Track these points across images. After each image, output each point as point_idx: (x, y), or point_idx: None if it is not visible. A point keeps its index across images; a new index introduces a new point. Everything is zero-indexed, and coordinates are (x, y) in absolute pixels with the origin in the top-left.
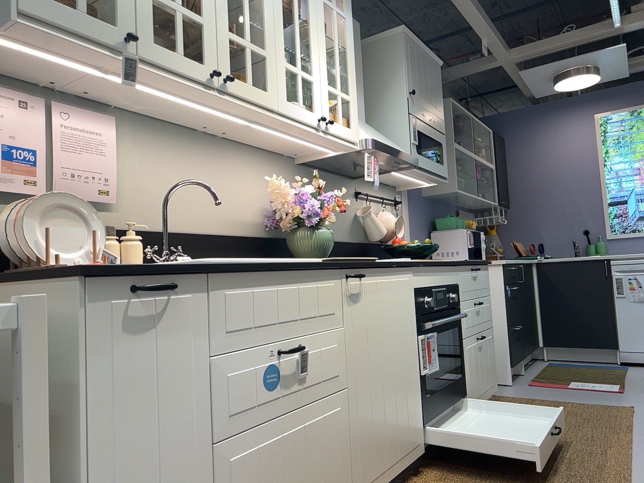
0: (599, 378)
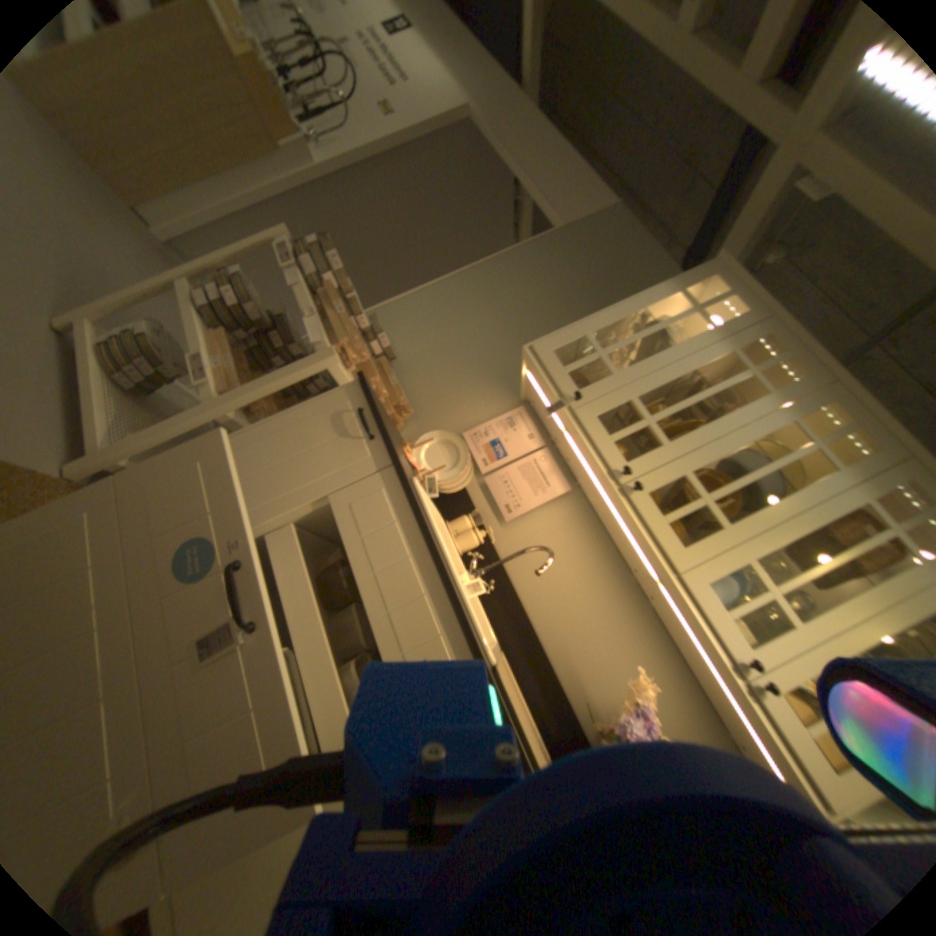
0: None
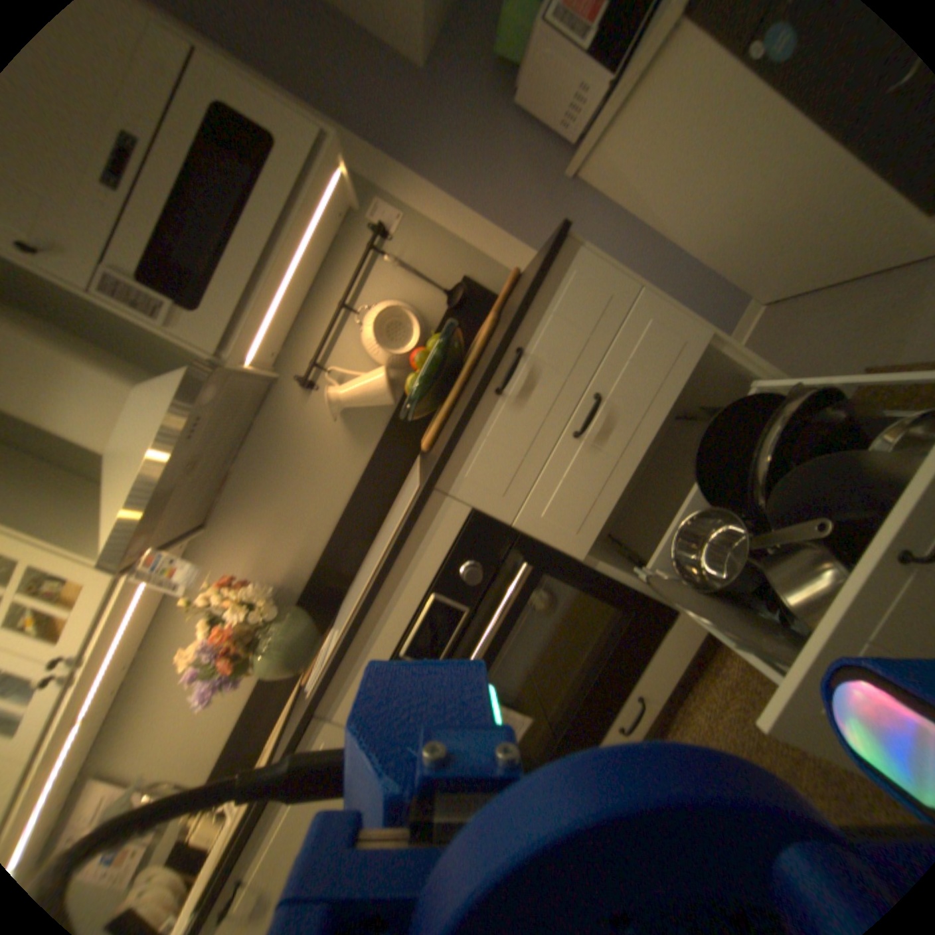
0: None
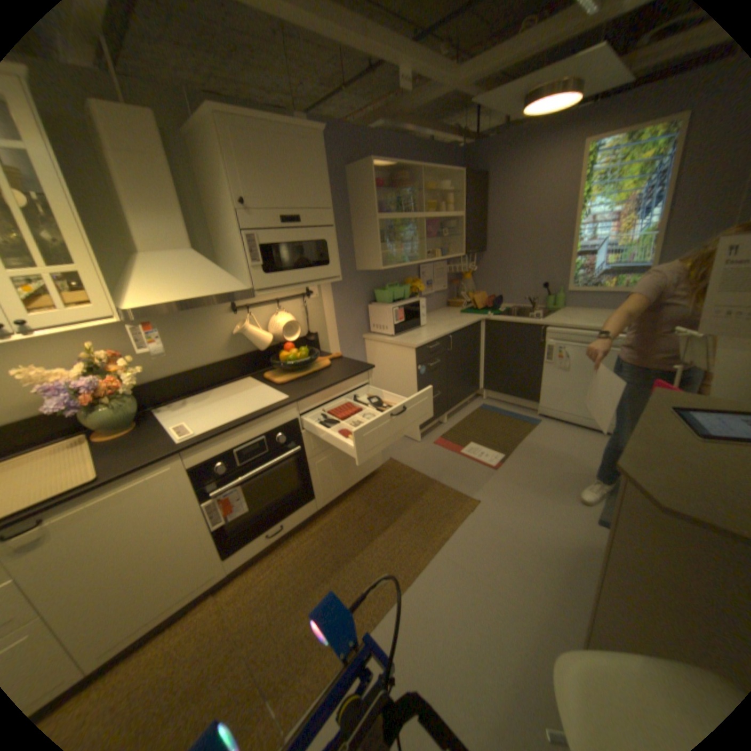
0: (497, 442)
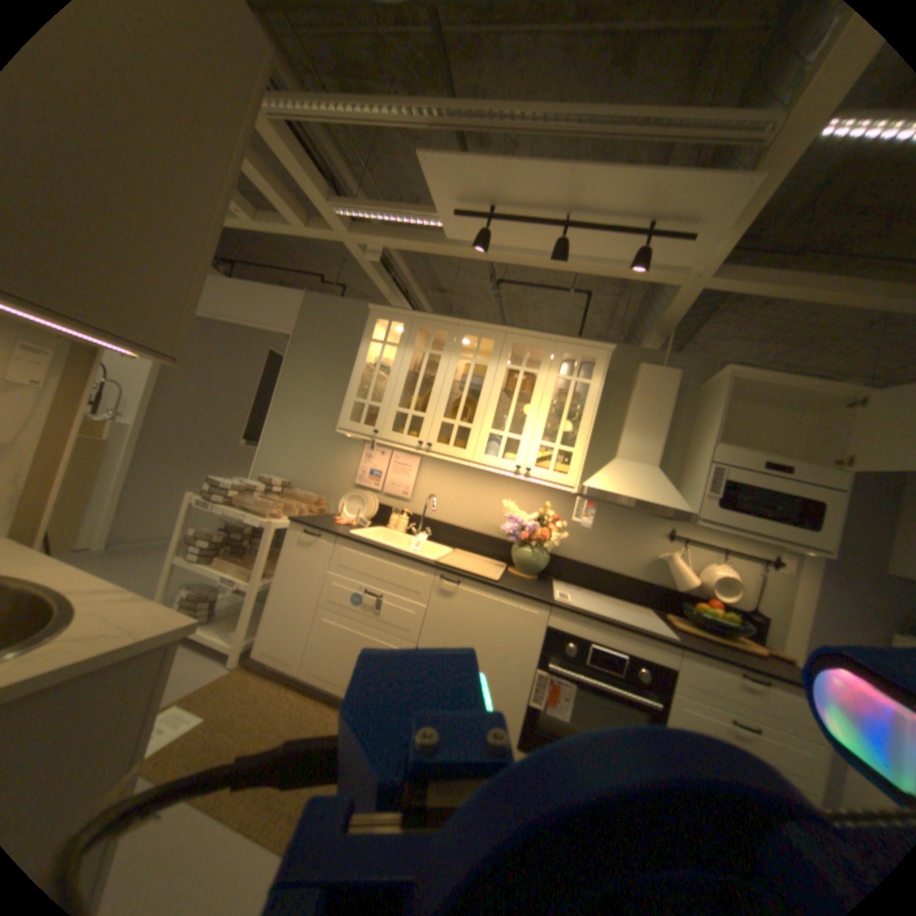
0: None
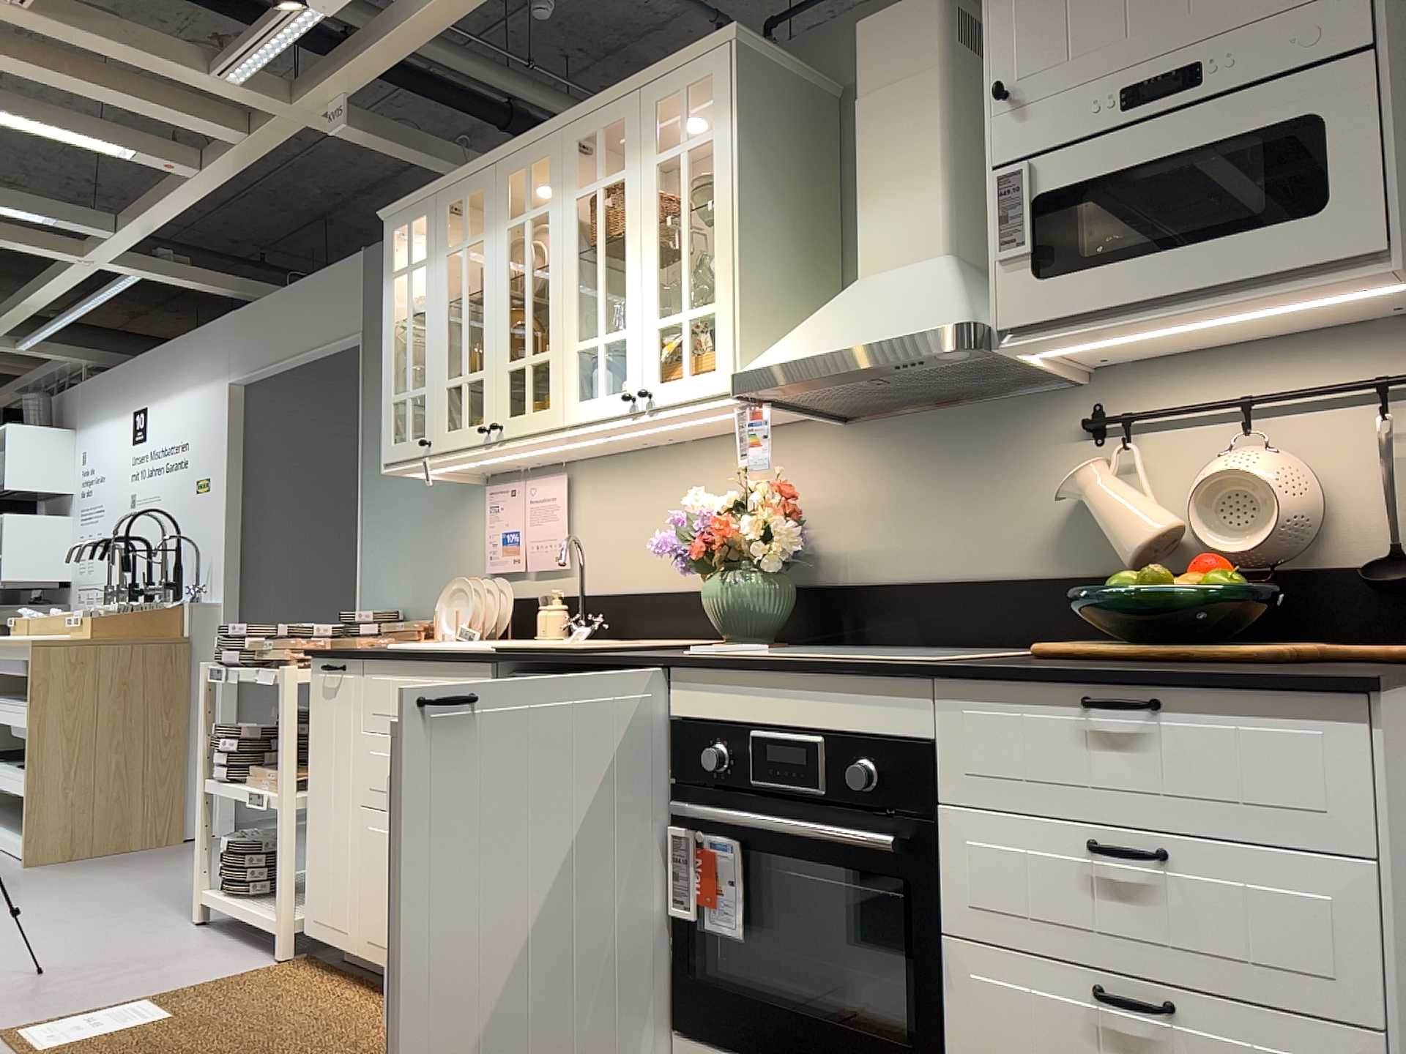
0: None
